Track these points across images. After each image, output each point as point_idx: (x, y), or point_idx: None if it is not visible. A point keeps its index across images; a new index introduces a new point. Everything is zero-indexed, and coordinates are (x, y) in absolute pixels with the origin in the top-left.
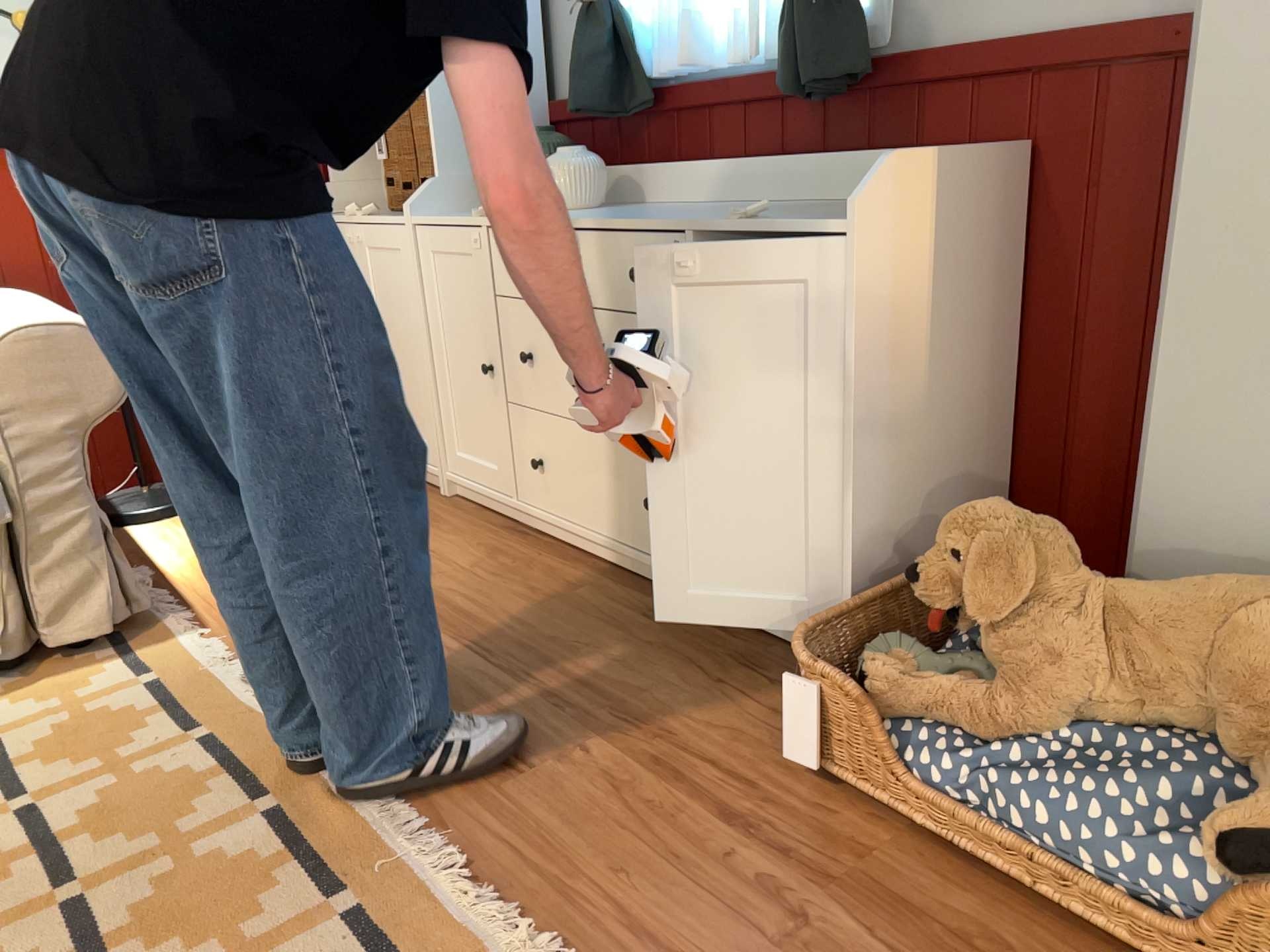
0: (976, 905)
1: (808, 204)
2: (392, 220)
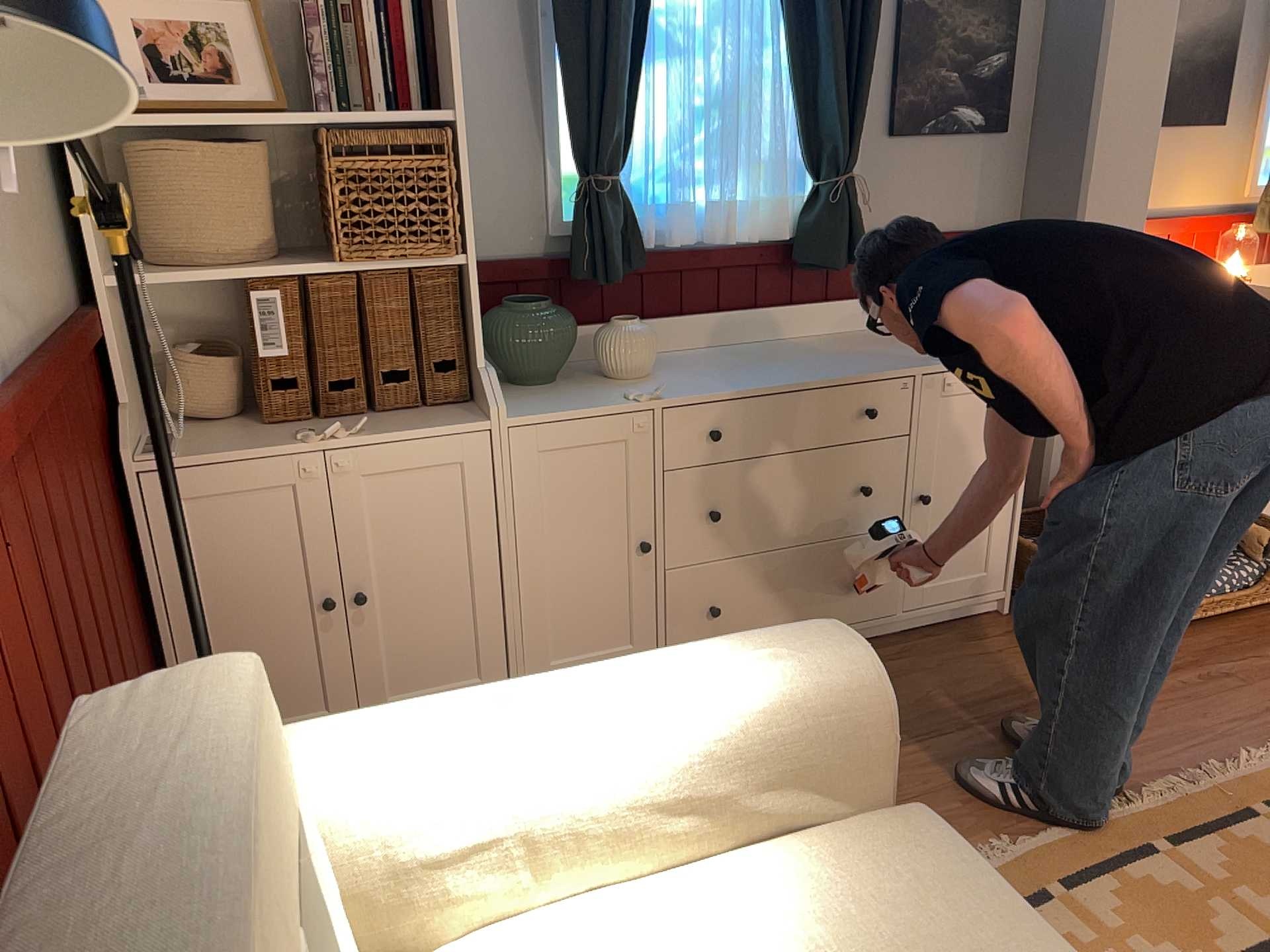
0: (1206, 637)
1: (818, 341)
2: (420, 429)
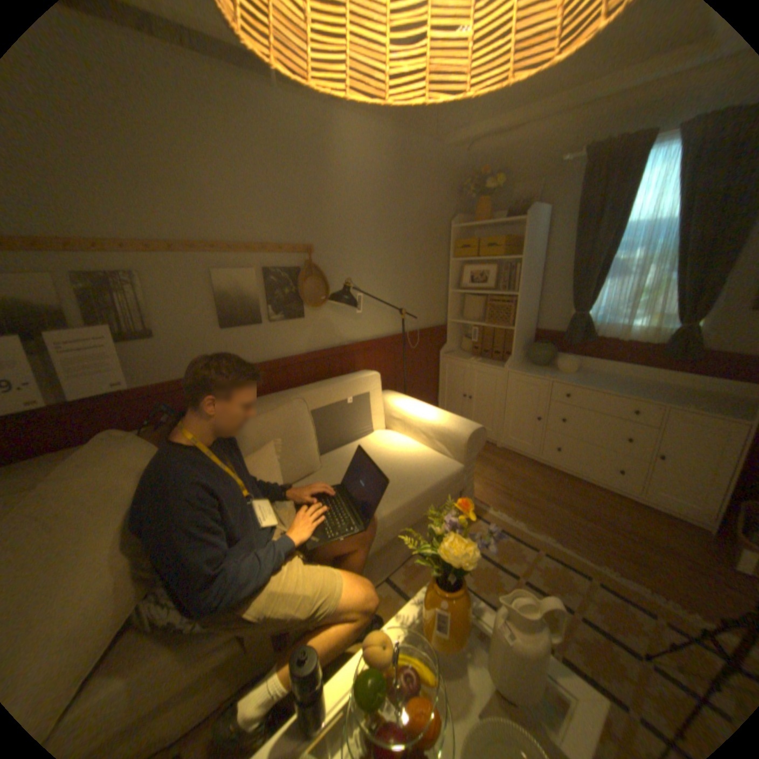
0: None
1: (669, 386)
2: (491, 366)
